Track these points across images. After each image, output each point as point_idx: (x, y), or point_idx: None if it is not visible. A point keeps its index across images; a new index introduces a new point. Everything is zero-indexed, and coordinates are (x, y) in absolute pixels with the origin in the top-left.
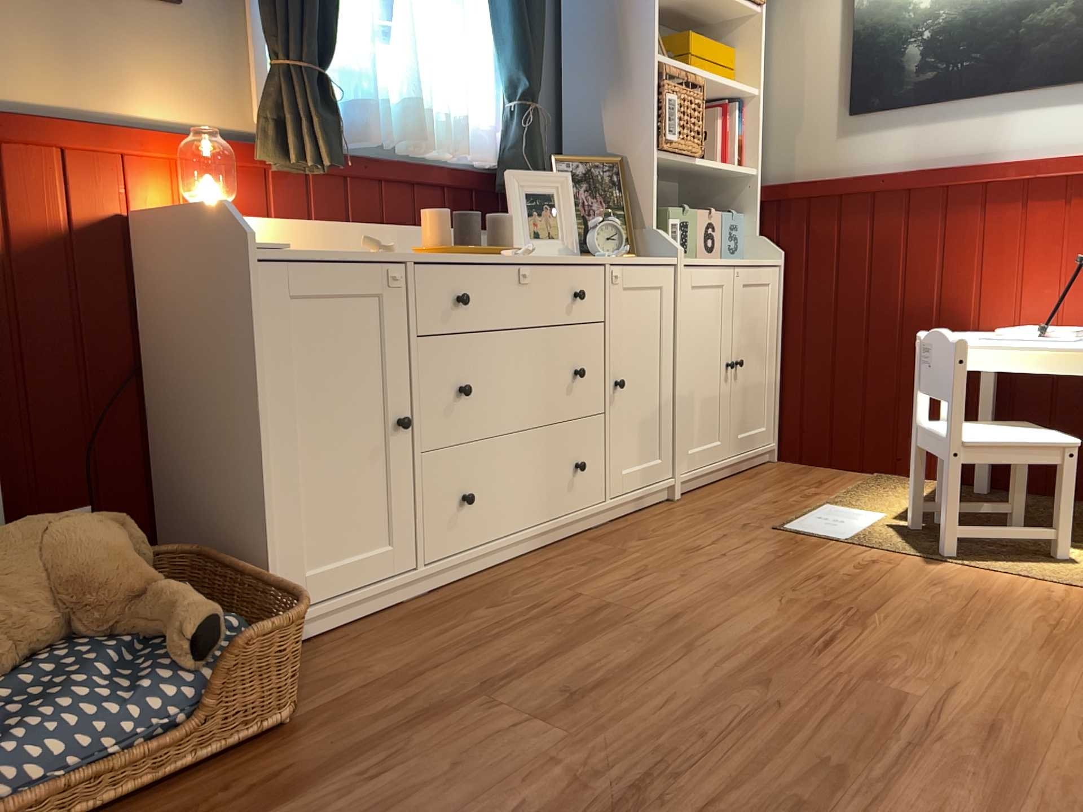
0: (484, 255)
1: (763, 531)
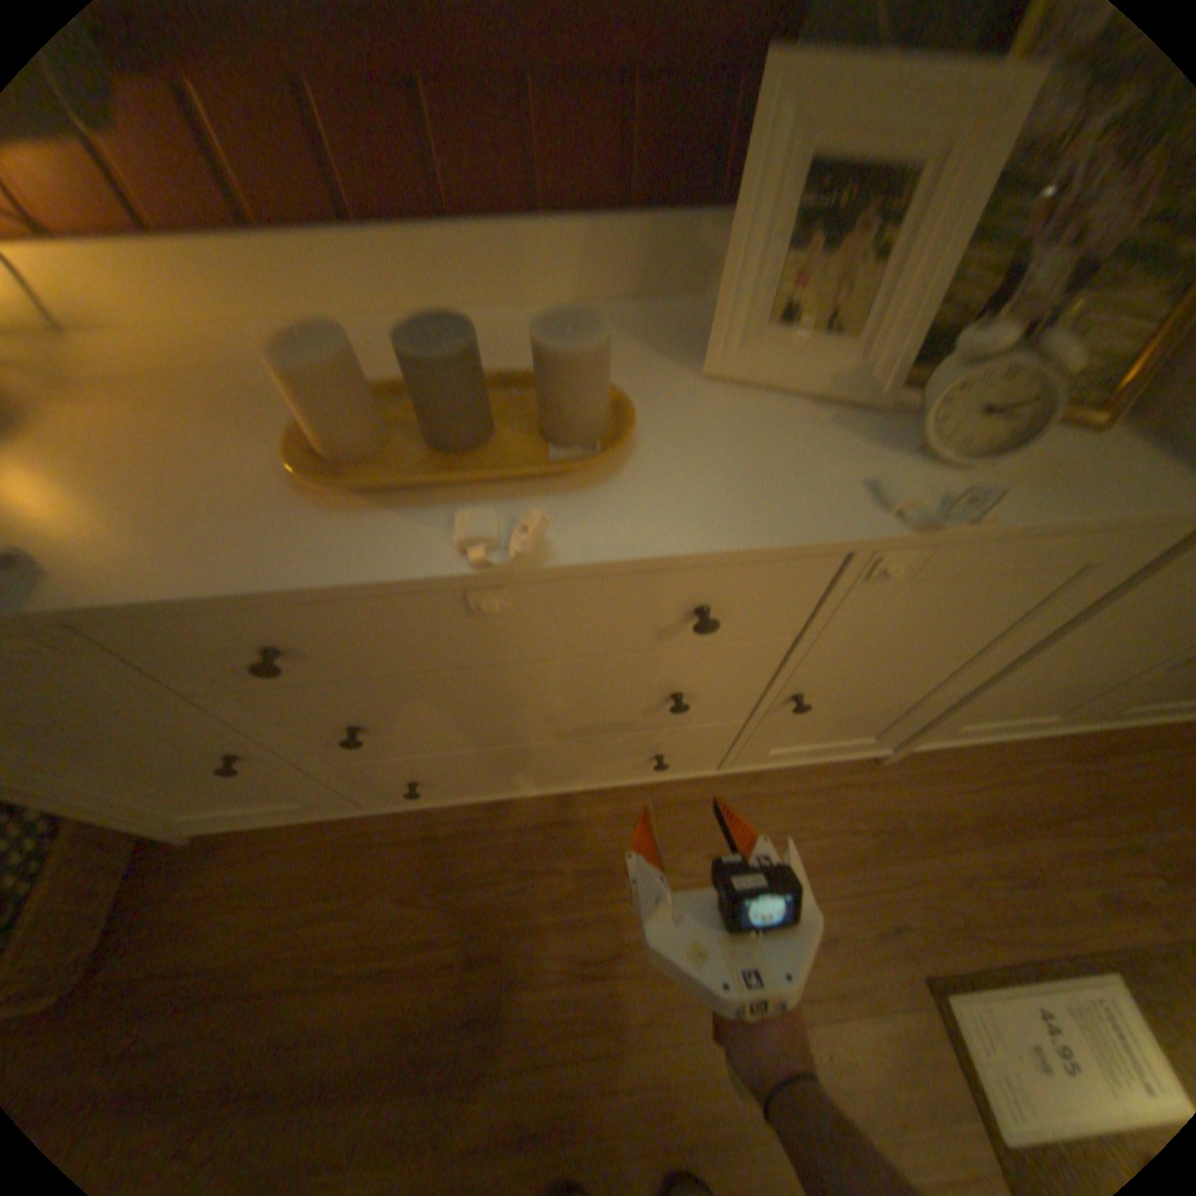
0: (427, 509)
1: (905, 980)
